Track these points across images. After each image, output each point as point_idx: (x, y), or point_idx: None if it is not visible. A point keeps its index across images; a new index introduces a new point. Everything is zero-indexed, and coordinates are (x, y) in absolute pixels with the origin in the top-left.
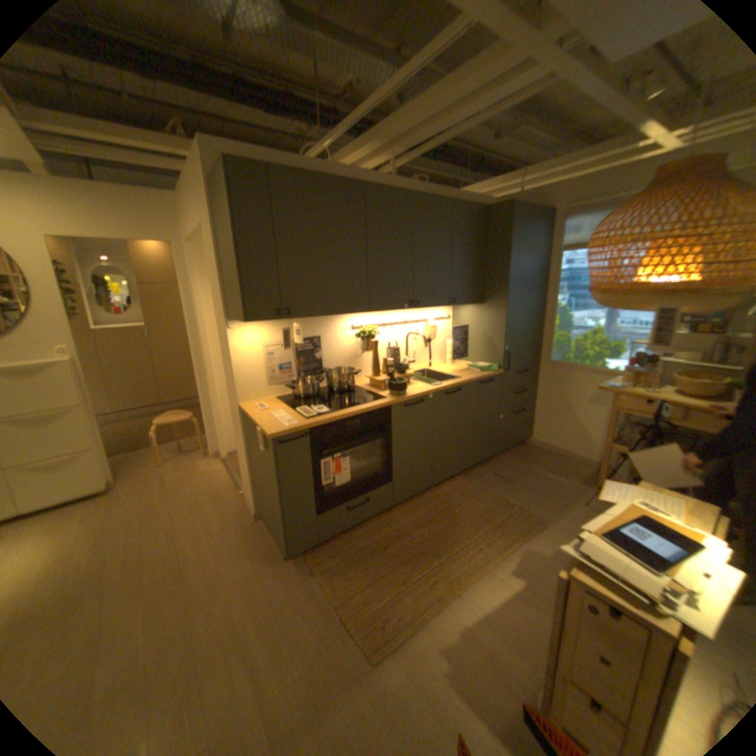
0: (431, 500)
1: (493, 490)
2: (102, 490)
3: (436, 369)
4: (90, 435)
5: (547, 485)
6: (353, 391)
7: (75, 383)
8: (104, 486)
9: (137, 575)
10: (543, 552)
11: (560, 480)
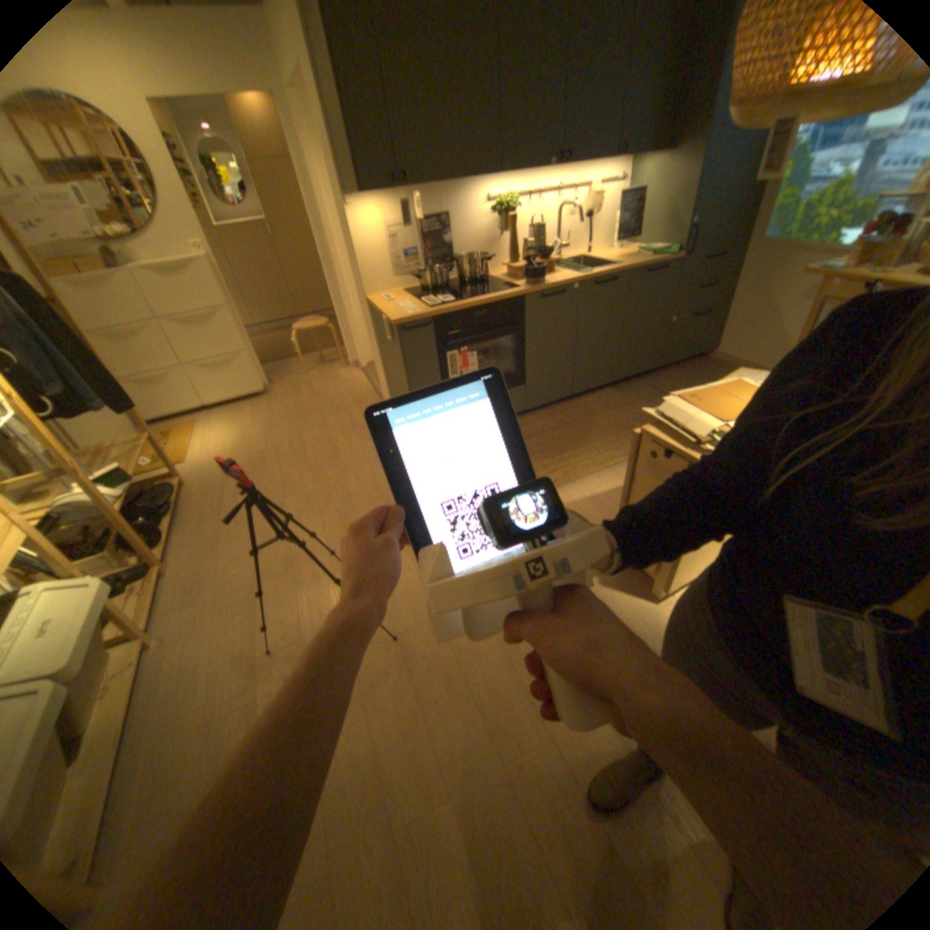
0: (568, 409)
1: (643, 402)
2: (261, 390)
3: (595, 256)
4: (240, 336)
5: None
6: (486, 282)
7: (215, 281)
8: (262, 387)
9: (301, 450)
10: None
11: None
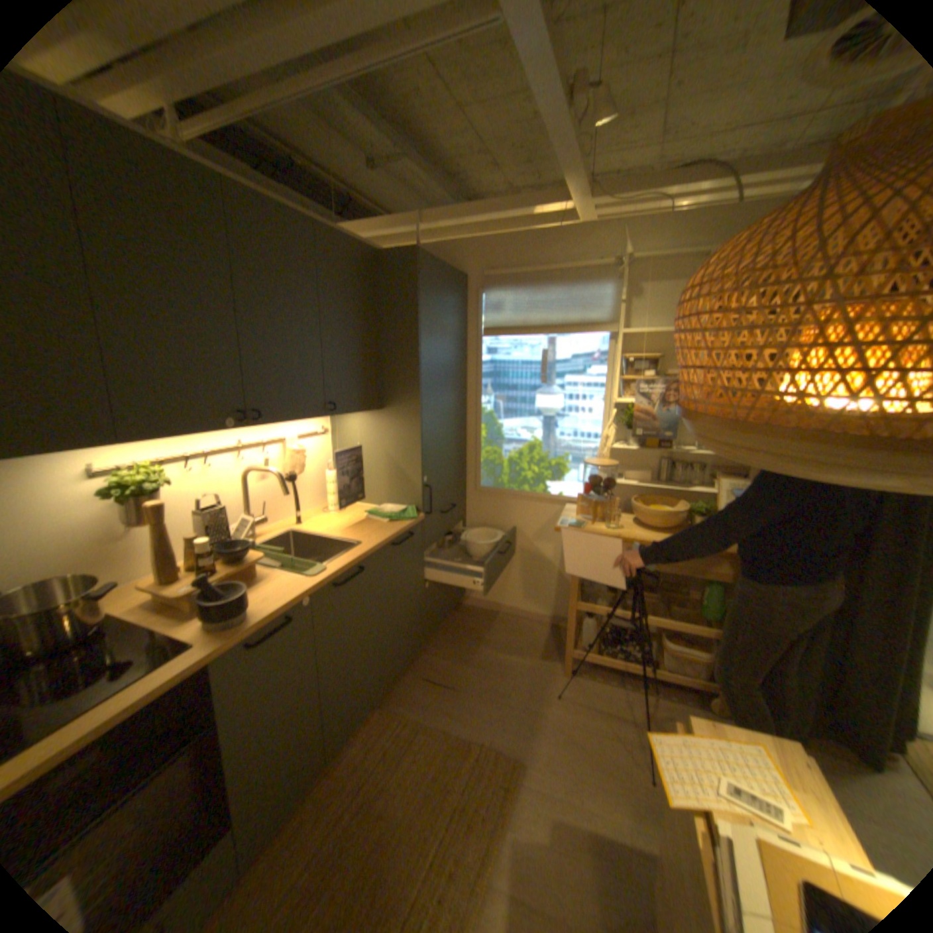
0: (329, 796)
1: (434, 718)
2: None
3: (314, 527)
4: None
5: (504, 677)
6: (102, 634)
7: None
8: None
9: None
10: (536, 837)
11: (516, 662)
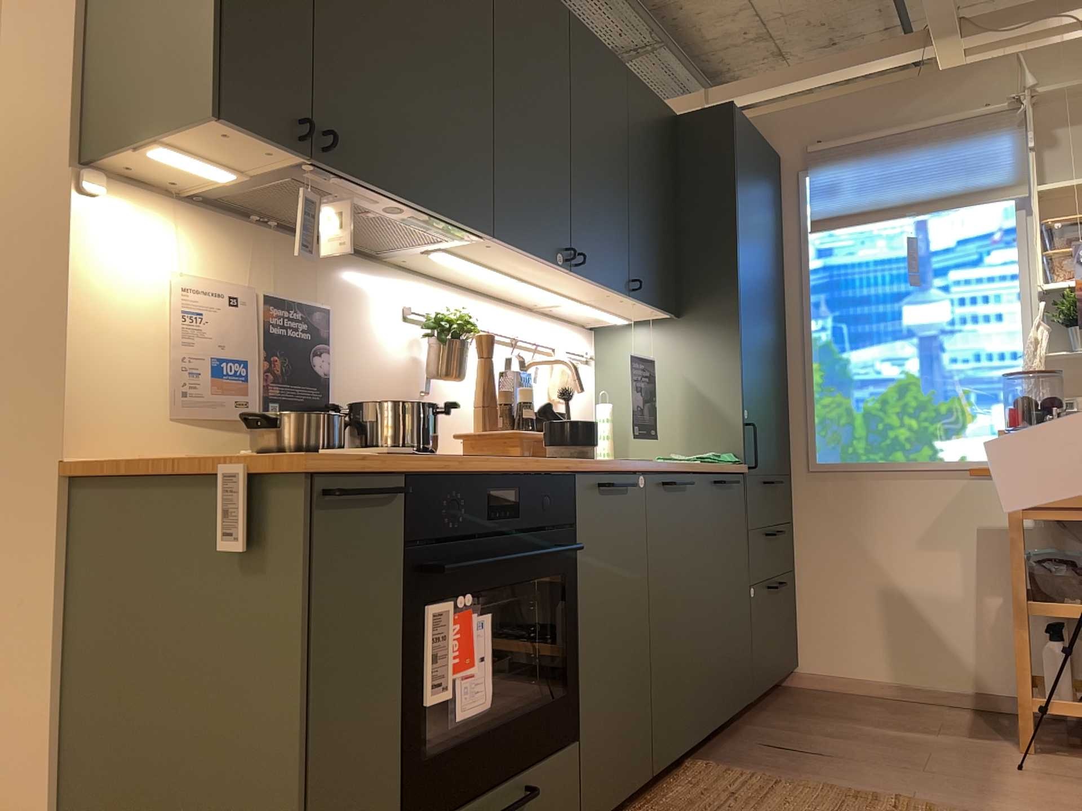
0: None
1: (799, 774)
2: None
3: None
4: None
5: (907, 747)
6: None
7: None
8: None
9: None
10: None
11: (923, 737)
